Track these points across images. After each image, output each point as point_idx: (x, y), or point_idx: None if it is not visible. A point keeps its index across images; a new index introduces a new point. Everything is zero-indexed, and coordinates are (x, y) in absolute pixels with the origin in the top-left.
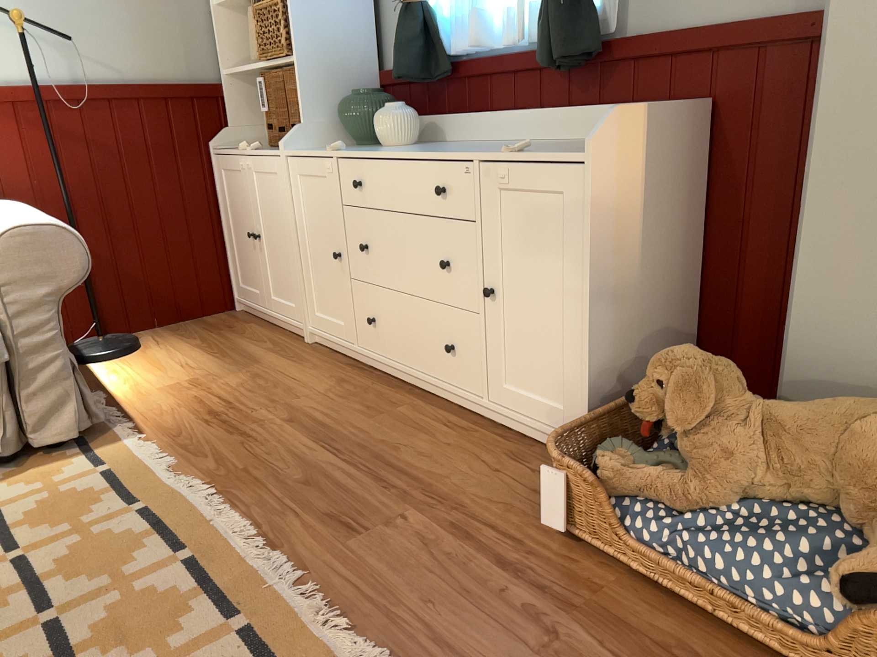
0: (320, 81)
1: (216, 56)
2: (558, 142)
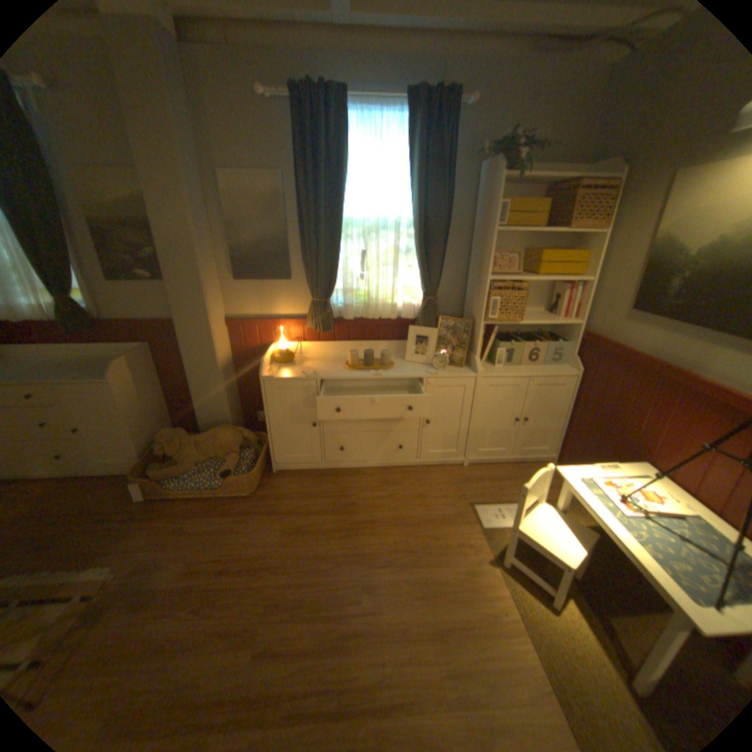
0: None
1: None
2: (83, 359)
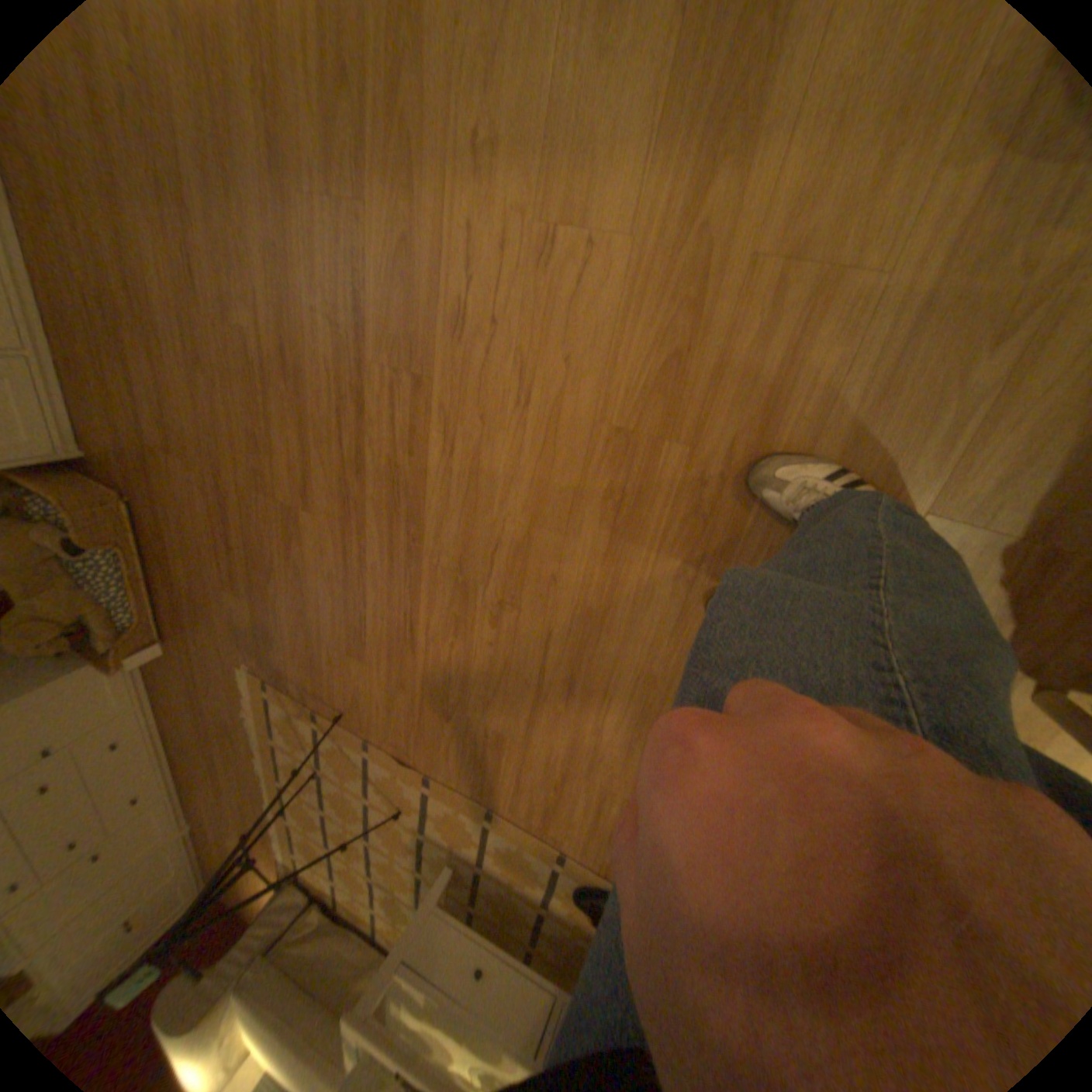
0: None
1: None
2: None
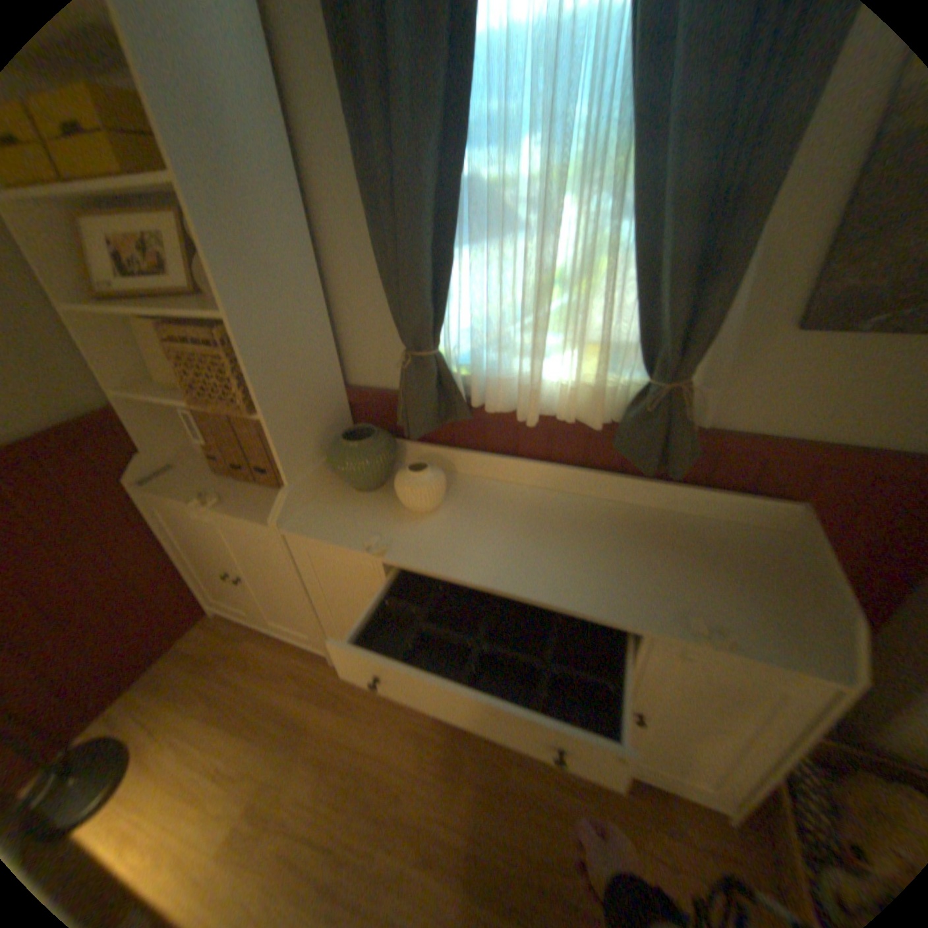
0: (296, 427)
1: (87, 367)
2: (630, 514)
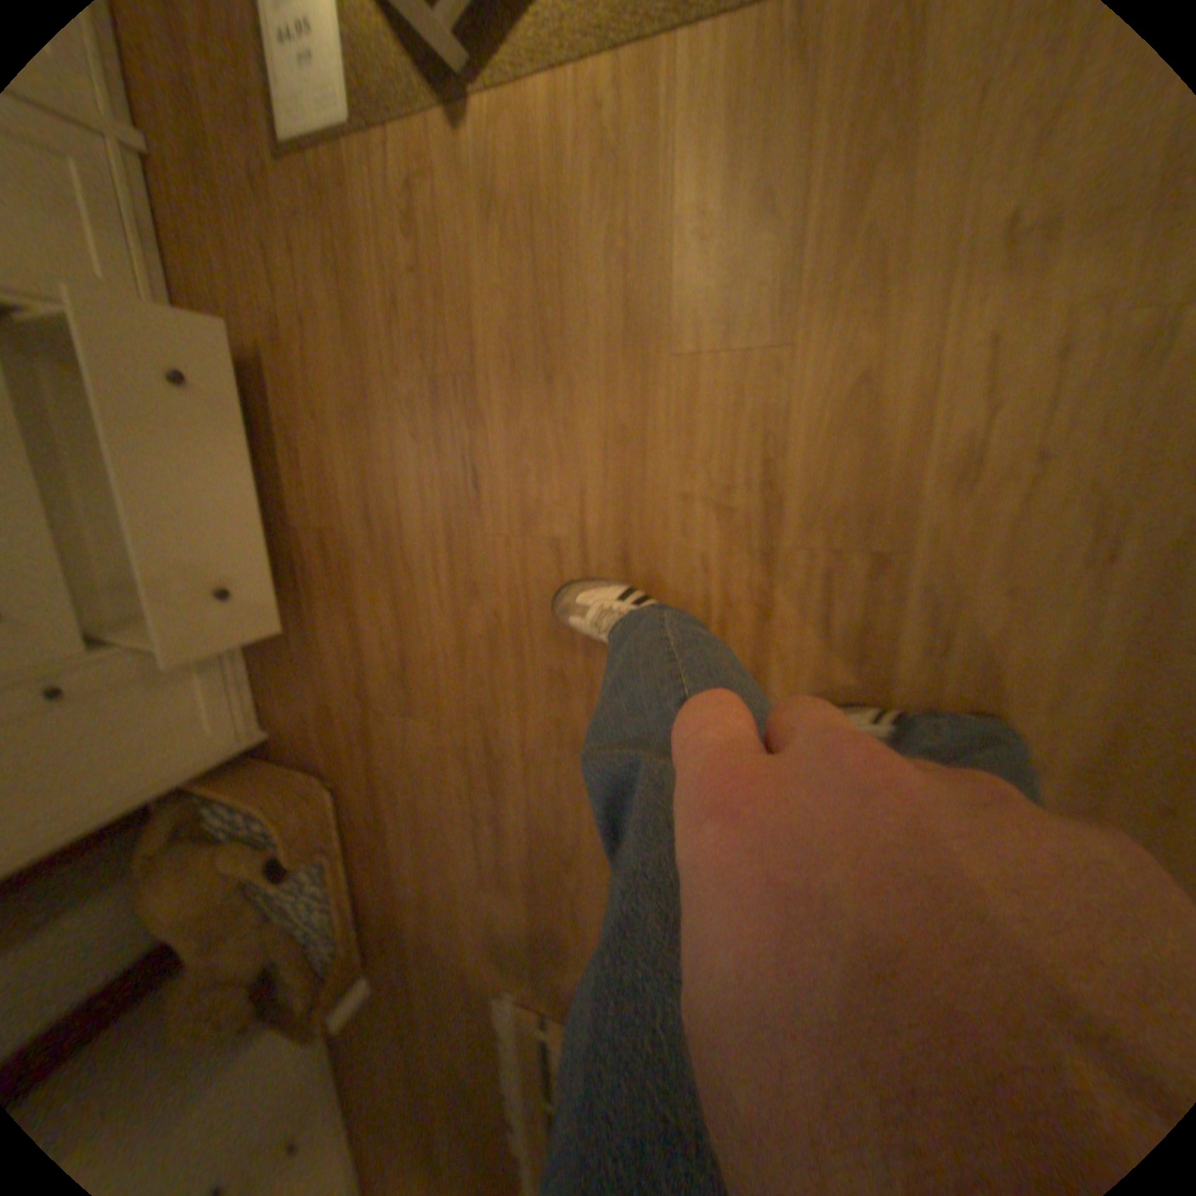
0: None
1: None
2: None
